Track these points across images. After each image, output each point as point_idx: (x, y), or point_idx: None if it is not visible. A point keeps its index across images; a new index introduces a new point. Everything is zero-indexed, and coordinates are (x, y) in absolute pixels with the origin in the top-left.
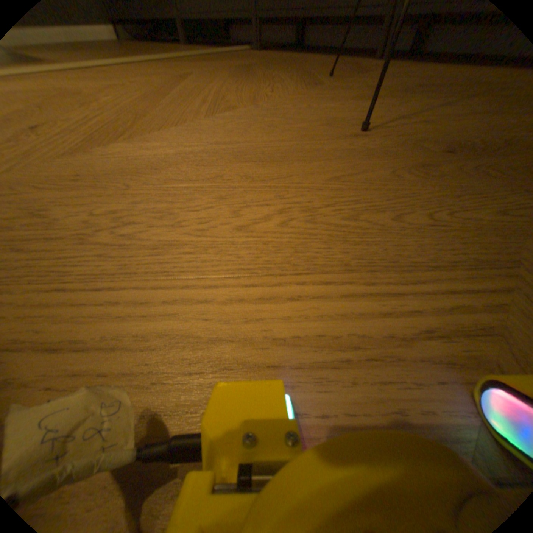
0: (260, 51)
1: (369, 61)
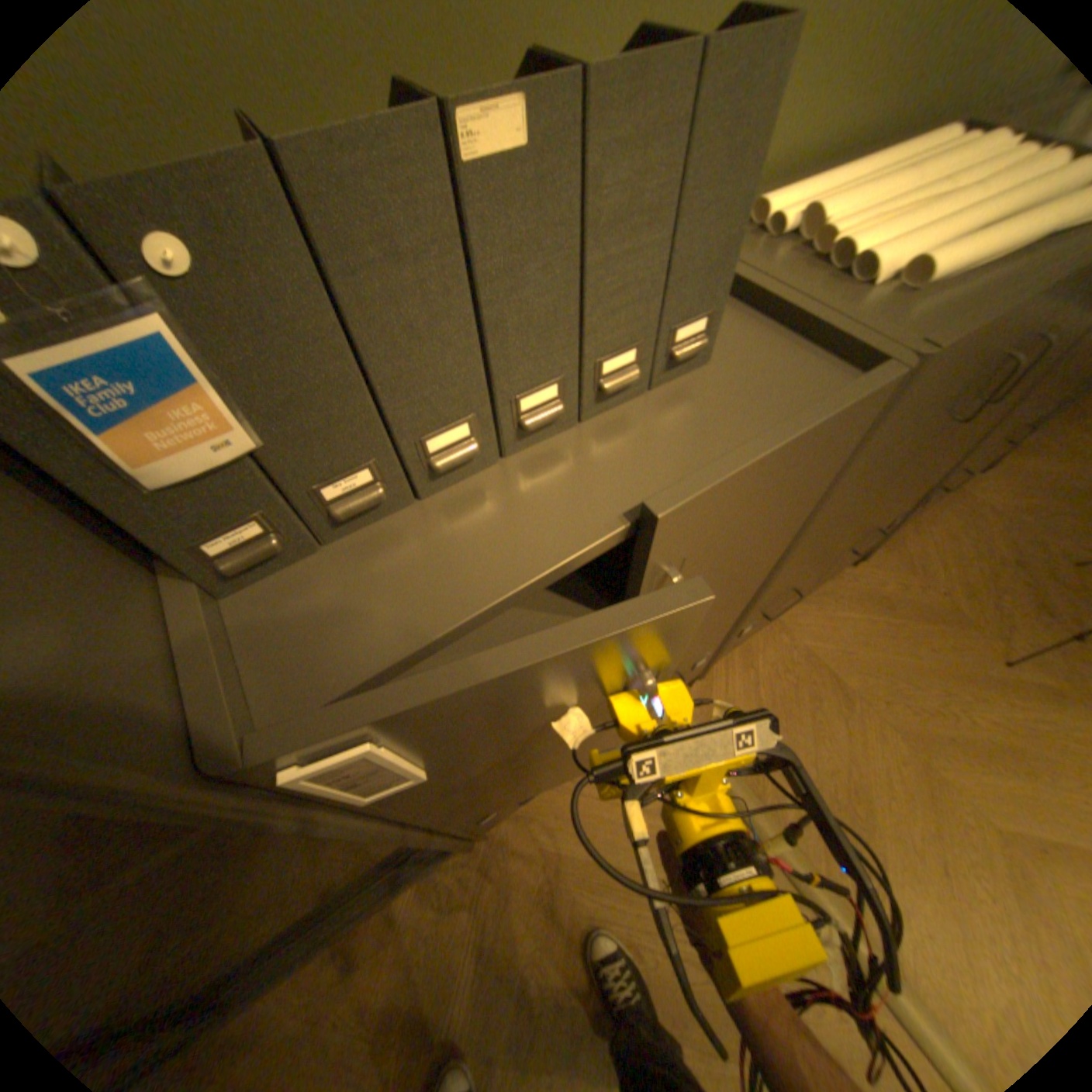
0: (711, 681)
1: (861, 577)
